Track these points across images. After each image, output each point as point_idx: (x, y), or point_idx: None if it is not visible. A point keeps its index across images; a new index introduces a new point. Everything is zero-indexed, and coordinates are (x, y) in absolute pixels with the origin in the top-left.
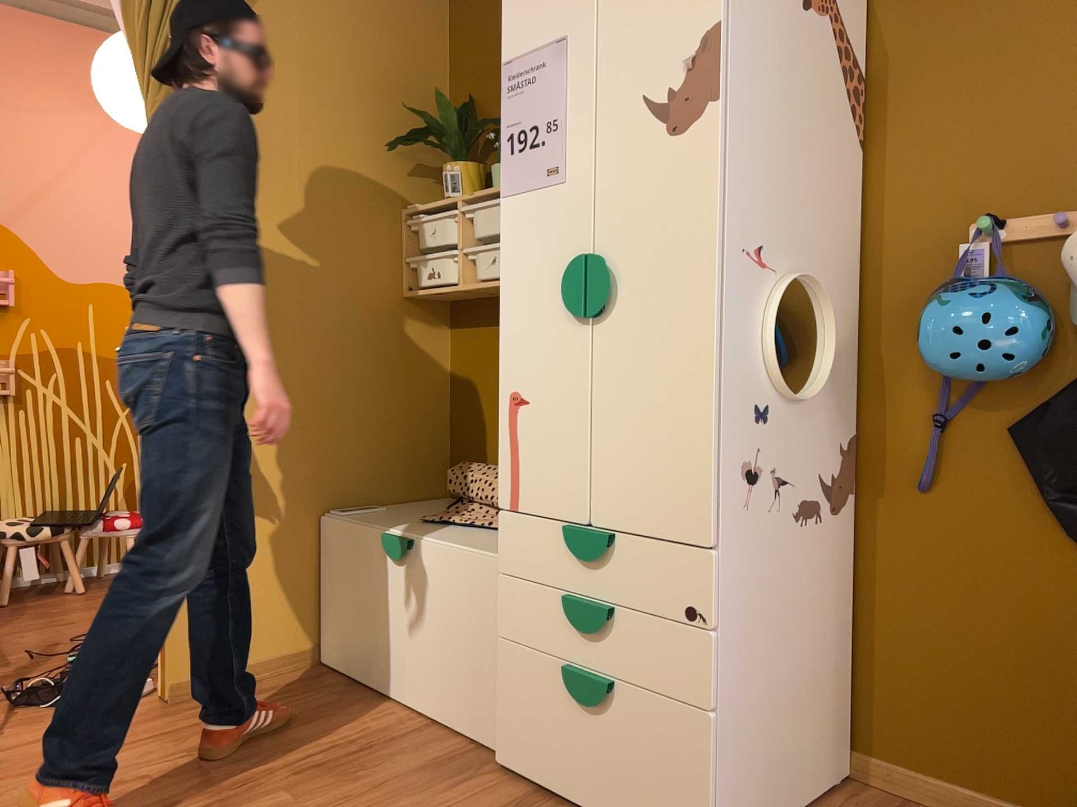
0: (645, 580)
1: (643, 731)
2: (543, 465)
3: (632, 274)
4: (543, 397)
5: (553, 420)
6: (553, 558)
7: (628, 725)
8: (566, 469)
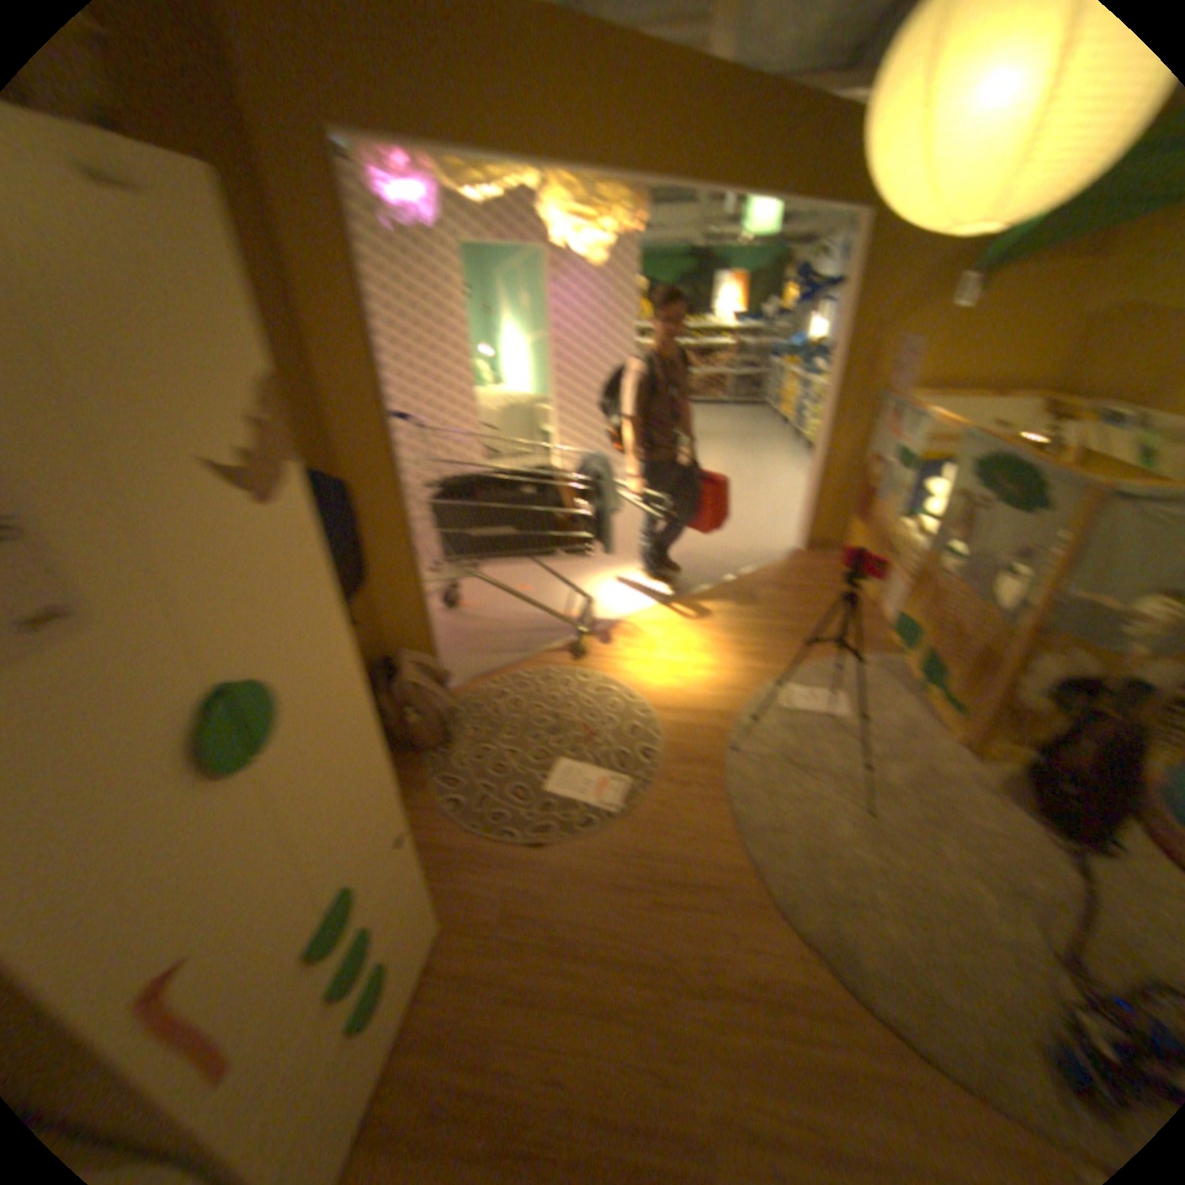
0: (371, 875)
1: (398, 948)
2: (248, 970)
3: (277, 673)
4: (212, 917)
5: (241, 914)
6: (296, 1007)
7: (390, 964)
8: (280, 924)
